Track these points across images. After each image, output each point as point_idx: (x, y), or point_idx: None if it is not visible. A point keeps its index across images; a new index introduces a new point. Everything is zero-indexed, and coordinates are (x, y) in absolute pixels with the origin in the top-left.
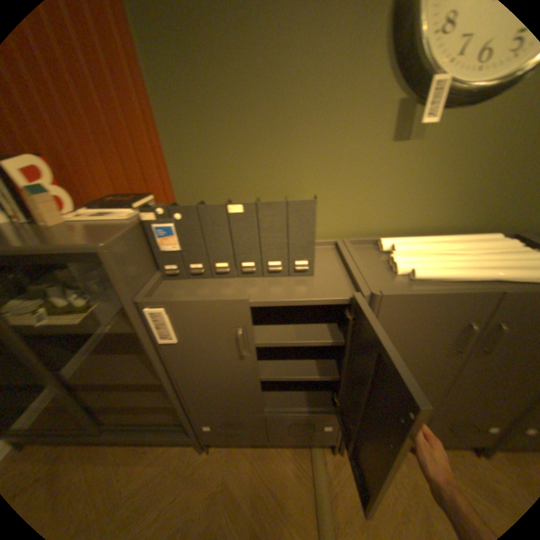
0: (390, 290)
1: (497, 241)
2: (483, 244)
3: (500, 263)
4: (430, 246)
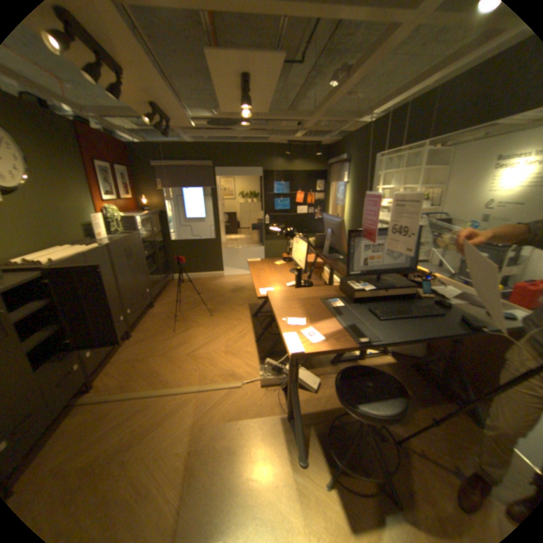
0: (55, 263)
1: (64, 247)
2: (60, 249)
3: (74, 250)
4: (43, 254)
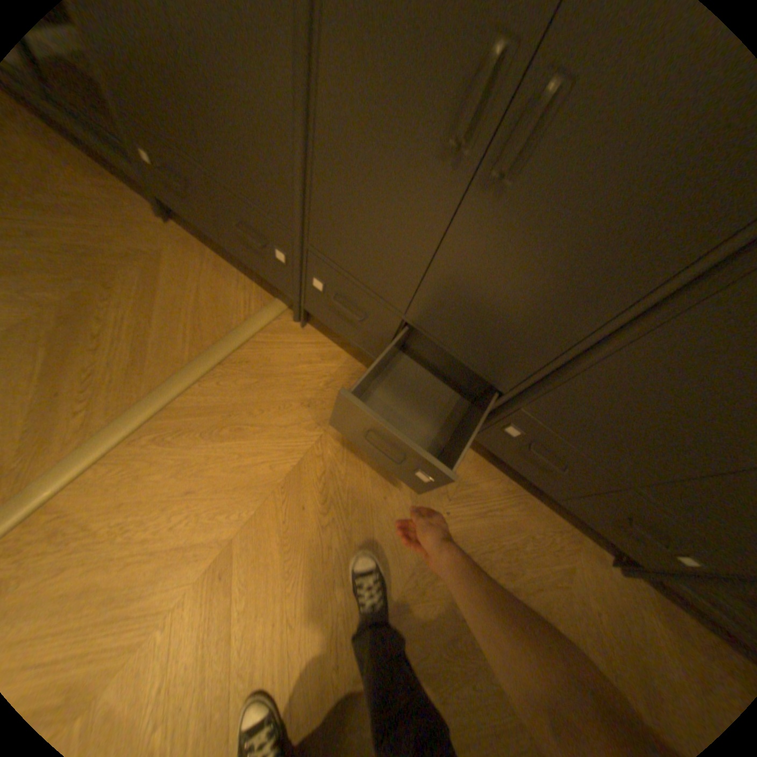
0: None
1: None
2: None
3: None
4: None
